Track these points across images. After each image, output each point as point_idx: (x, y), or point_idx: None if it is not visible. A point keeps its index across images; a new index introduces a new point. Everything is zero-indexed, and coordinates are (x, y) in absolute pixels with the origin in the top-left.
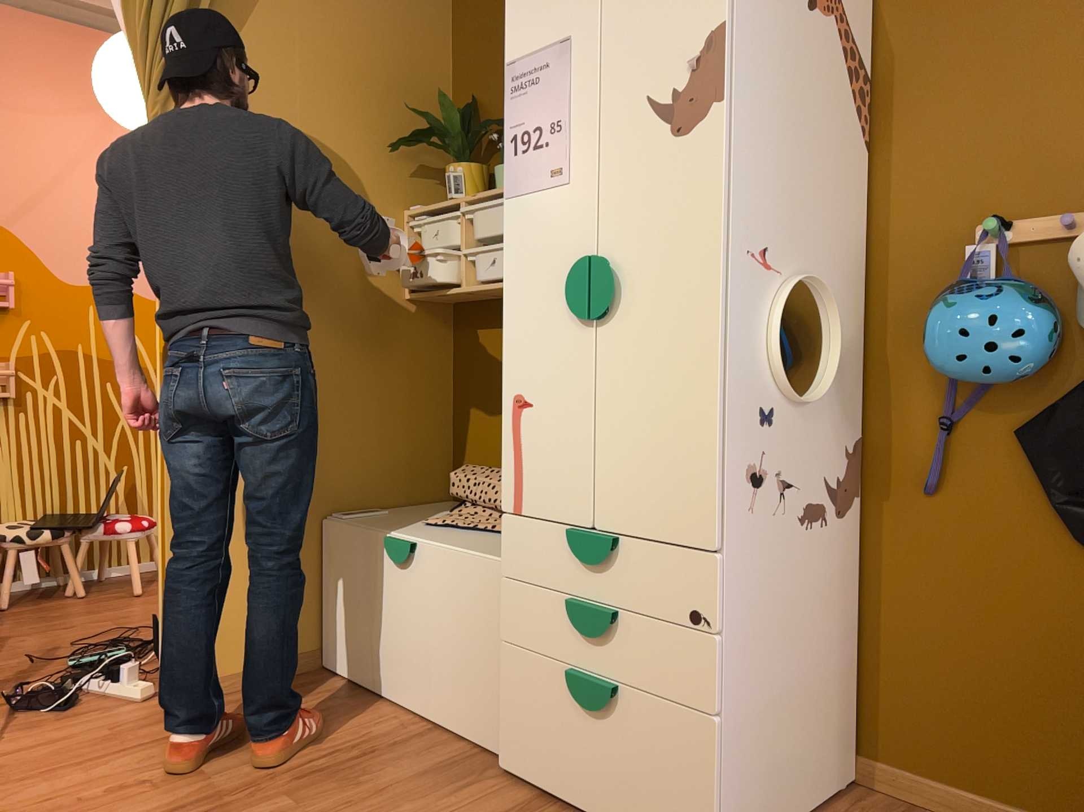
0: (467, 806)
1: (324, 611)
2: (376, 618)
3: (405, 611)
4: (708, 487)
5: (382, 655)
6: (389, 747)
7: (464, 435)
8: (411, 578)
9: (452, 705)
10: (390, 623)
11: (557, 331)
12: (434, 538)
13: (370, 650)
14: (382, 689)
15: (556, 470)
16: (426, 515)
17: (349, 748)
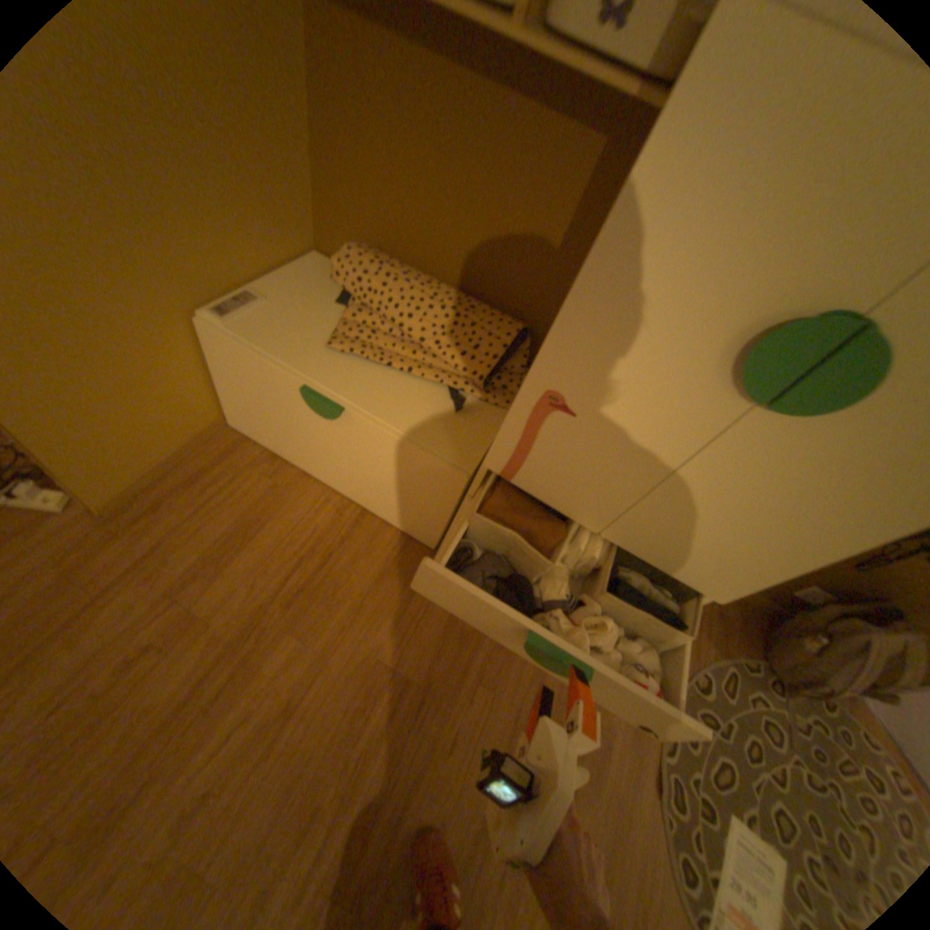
0: (426, 610)
1: (218, 387)
2: (294, 429)
3: (331, 442)
4: (757, 583)
5: (305, 453)
6: (341, 543)
7: (331, 181)
8: (340, 427)
9: (384, 508)
10: (312, 440)
11: (680, 369)
12: (362, 397)
13: (289, 443)
14: (306, 468)
15: (579, 482)
16: (313, 305)
17: (310, 551)
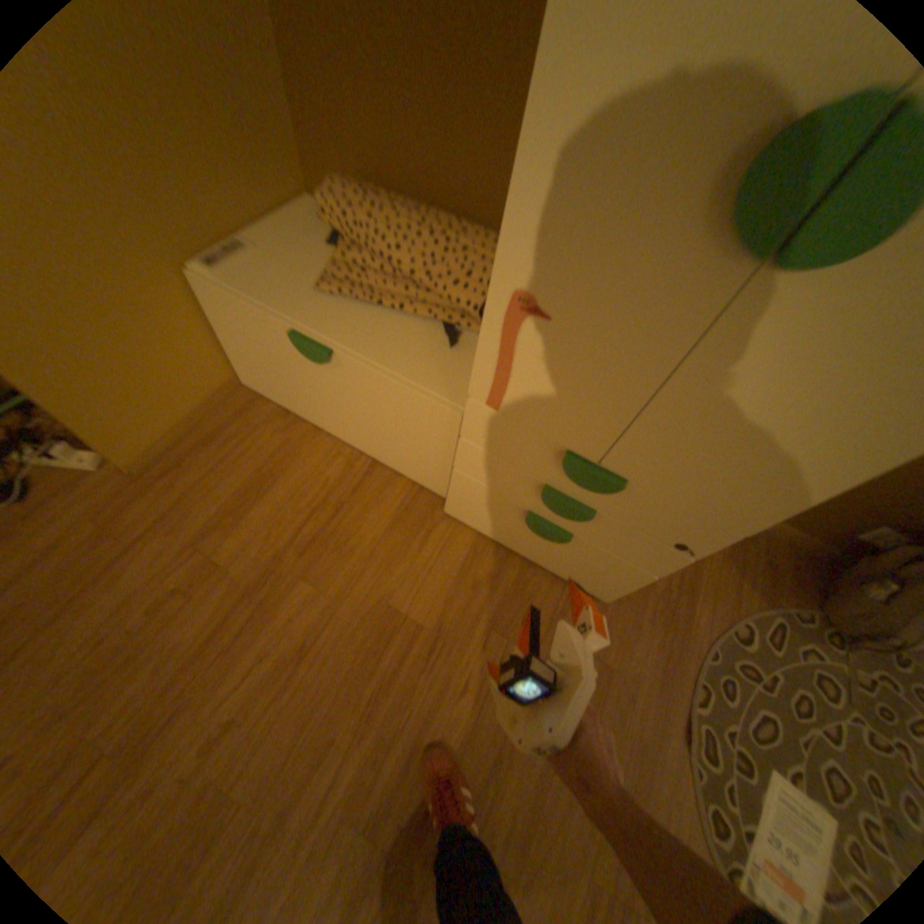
0: (437, 558)
1: (226, 347)
2: (296, 383)
3: (330, 392)
4: (784, 508)
5: (311, 407)
6: (352, 495)
7: (309, 113)
8: (334, 374)
9: (392, 459)
10: (314, 392)
11: (656, 234)
12: (350, 339)
13: (295, 398)
14: (317, 424)
15: (566, 403)
16: (302, 252)
17: (322, 503)
